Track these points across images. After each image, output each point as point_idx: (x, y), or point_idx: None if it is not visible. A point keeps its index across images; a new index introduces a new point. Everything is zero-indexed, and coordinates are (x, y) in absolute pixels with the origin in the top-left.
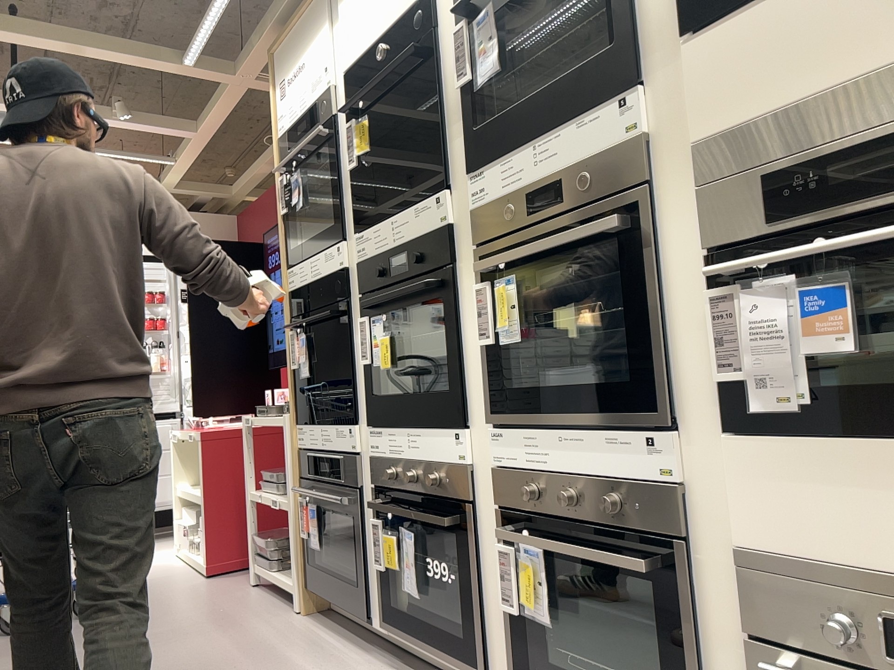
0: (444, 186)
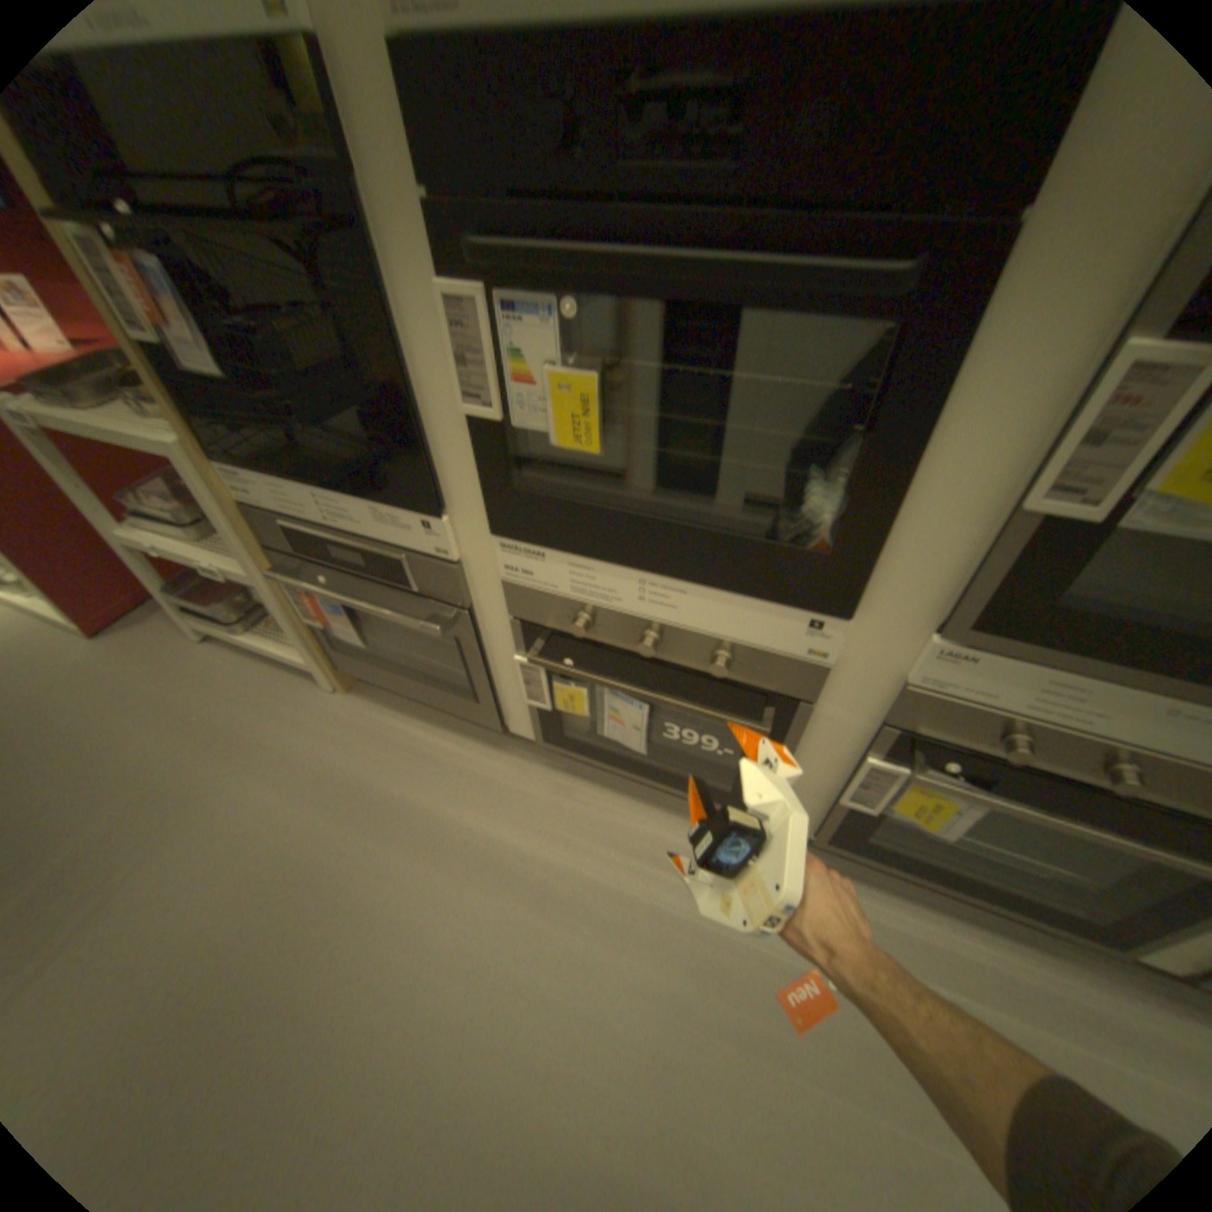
0: None
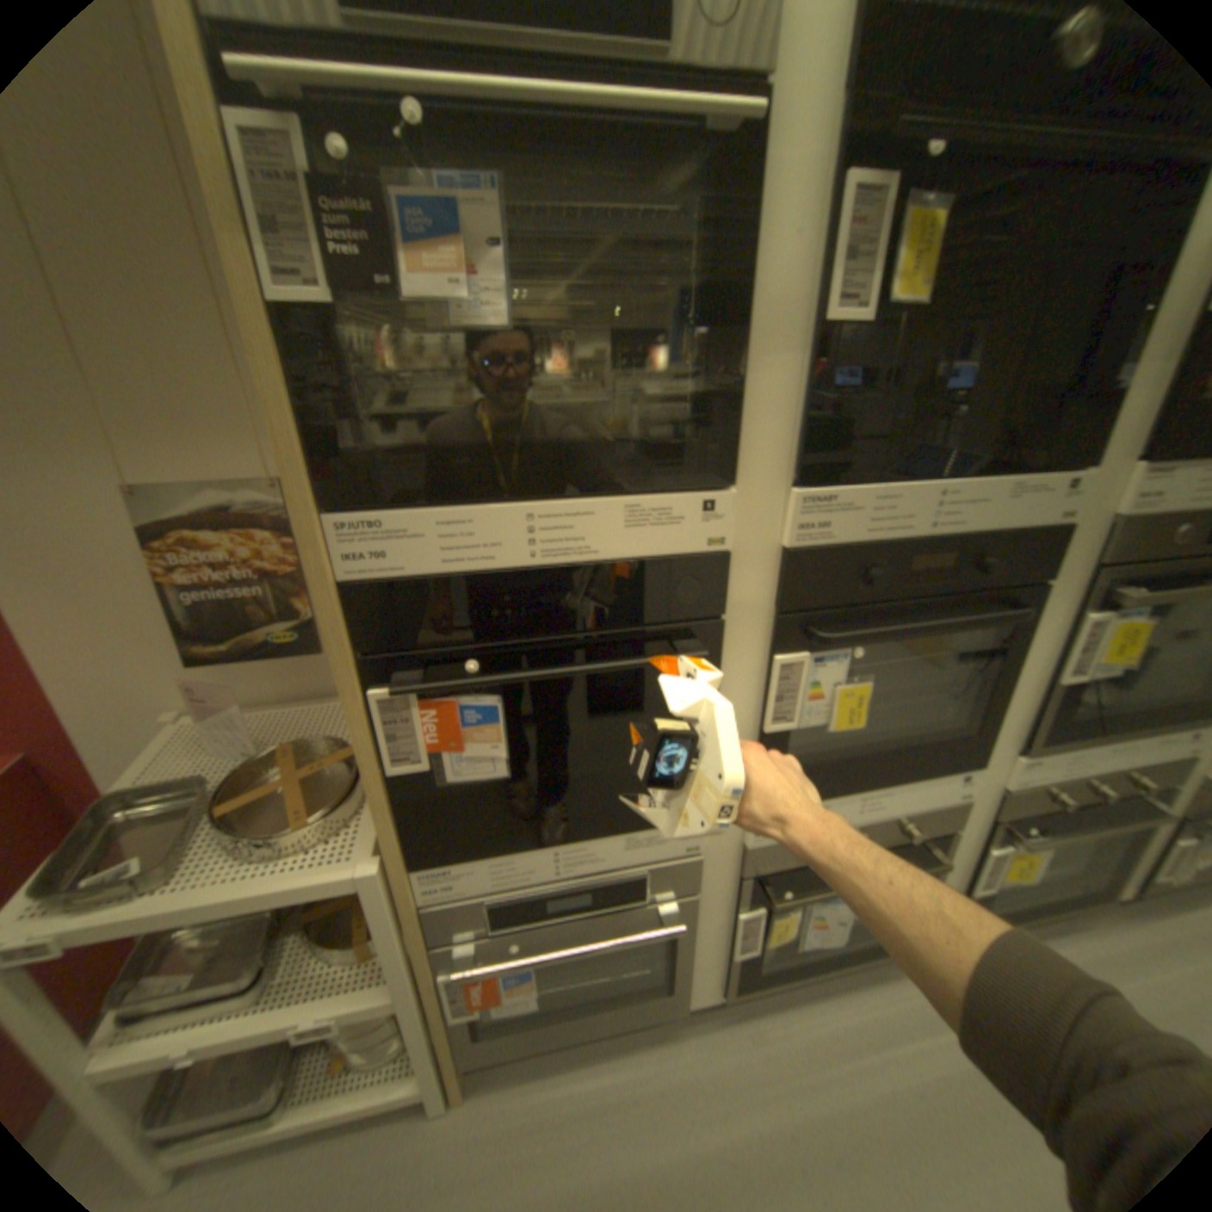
0: (1089, 461)
